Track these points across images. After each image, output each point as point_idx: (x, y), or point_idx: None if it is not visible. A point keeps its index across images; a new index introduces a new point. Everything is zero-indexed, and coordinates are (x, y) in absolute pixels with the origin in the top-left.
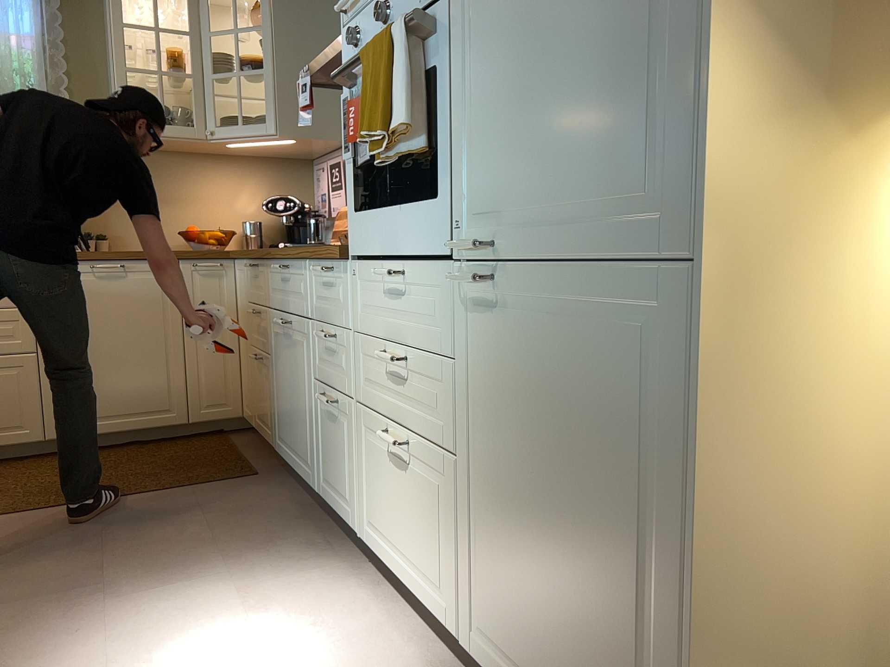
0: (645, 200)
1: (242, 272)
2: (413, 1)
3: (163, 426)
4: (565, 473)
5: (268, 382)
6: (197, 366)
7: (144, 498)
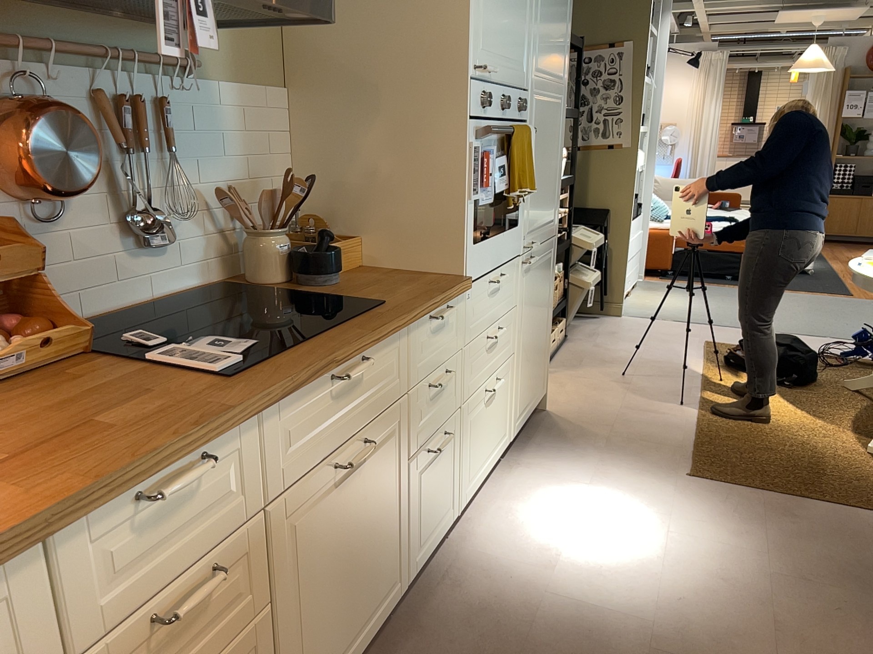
0: (552, 219)
1: None
2: (514, 110)
3: None
4: (538, 314)
5: None
6: None
7: None
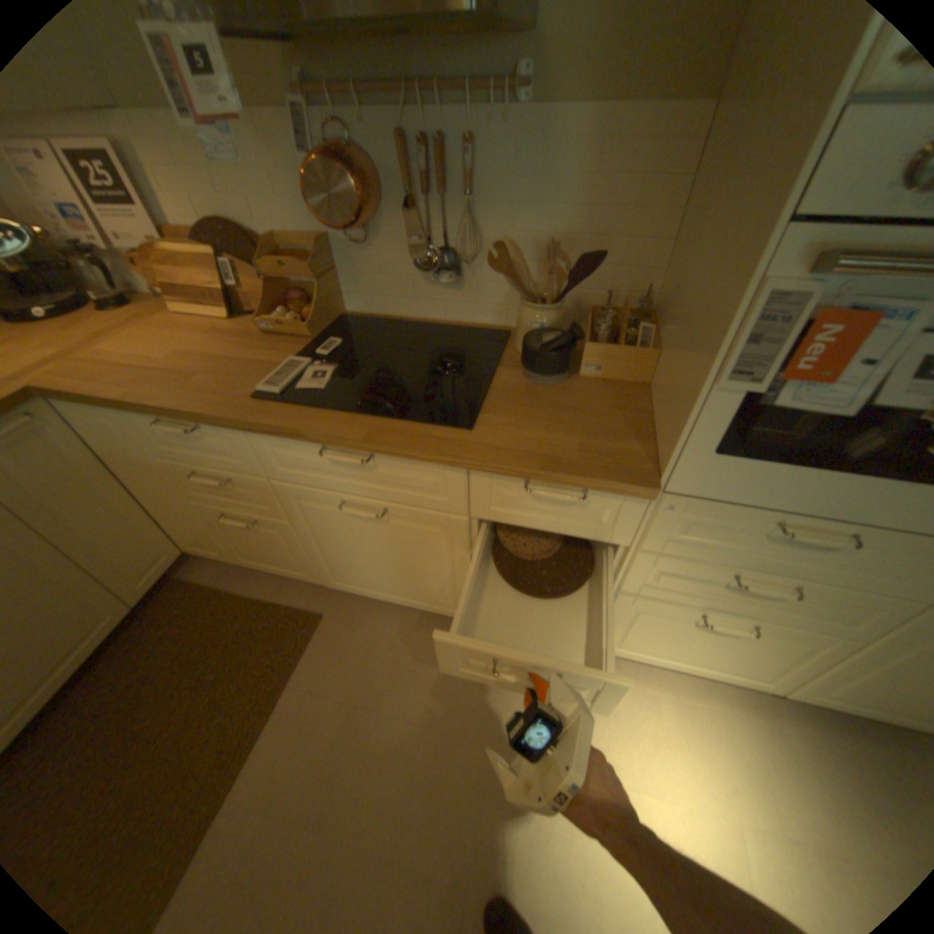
0: None
1: (107, 421)
2: None
3: (106, 637)
4: None
5: (285, 541)
6: (97, 555)
7: (267, 747)
